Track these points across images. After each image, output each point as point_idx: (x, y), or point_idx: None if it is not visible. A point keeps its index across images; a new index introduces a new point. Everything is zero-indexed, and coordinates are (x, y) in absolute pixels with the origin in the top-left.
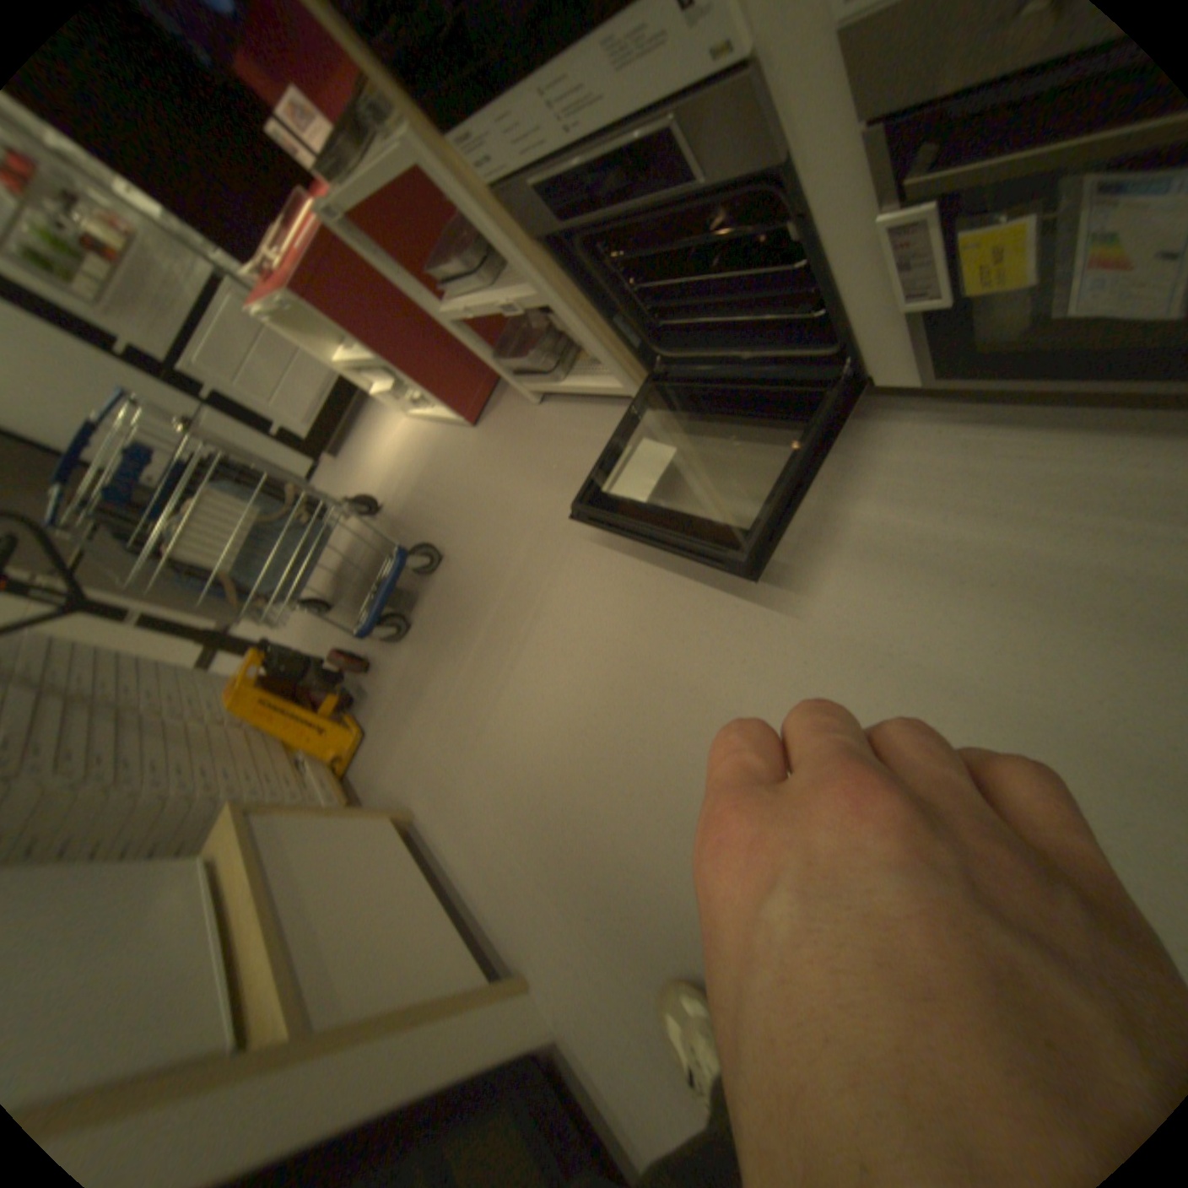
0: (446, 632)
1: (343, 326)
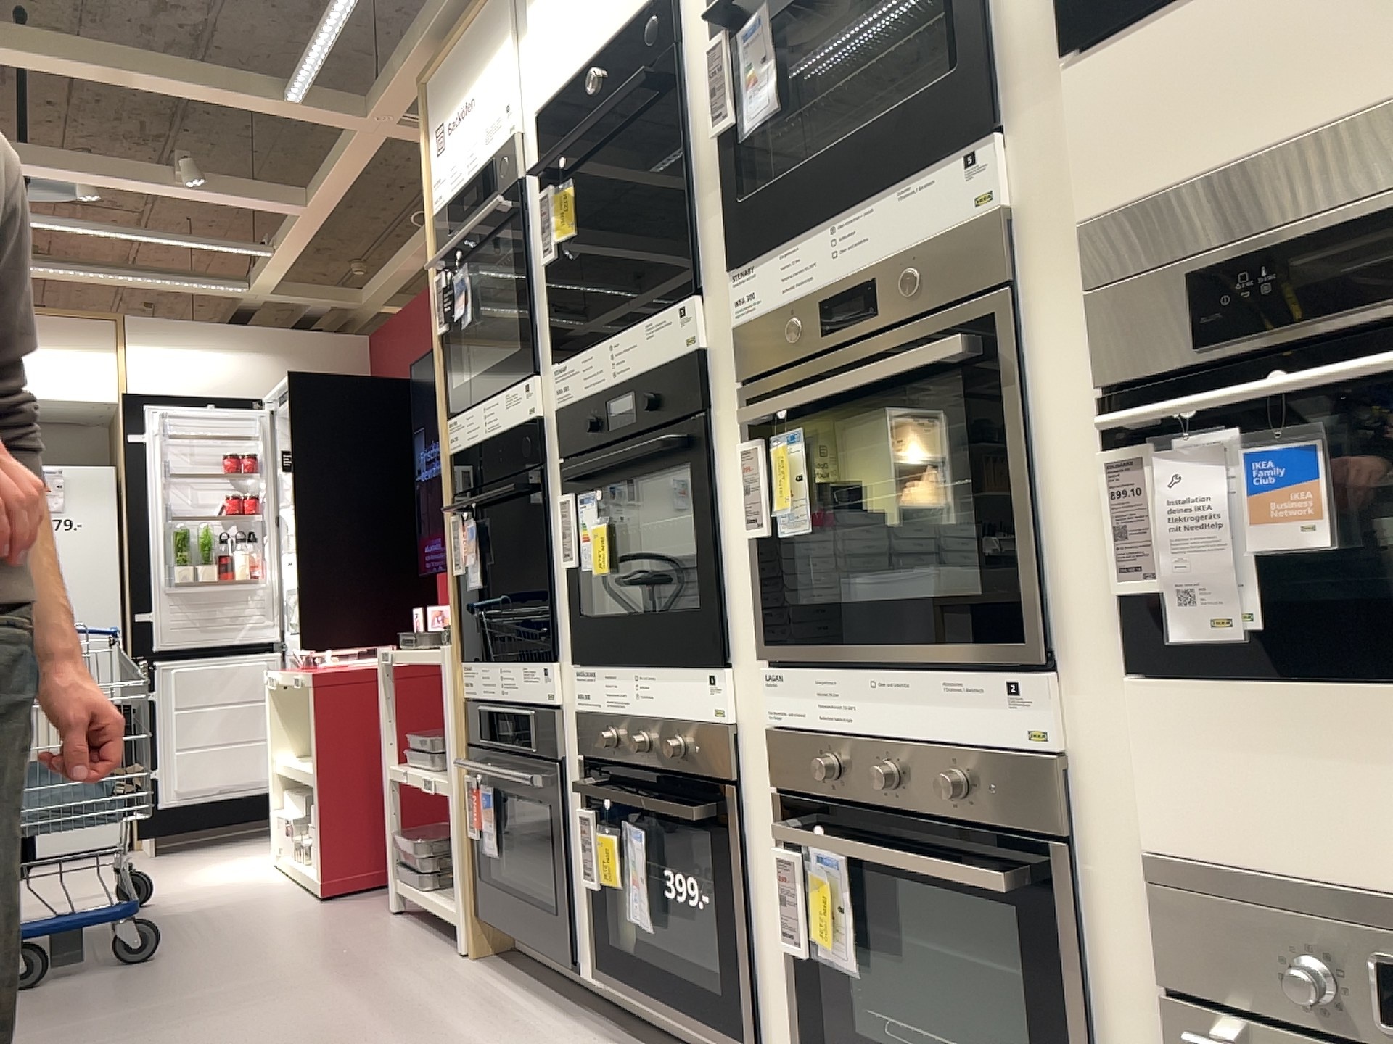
0: (69, 1005)
1: (315, 732)
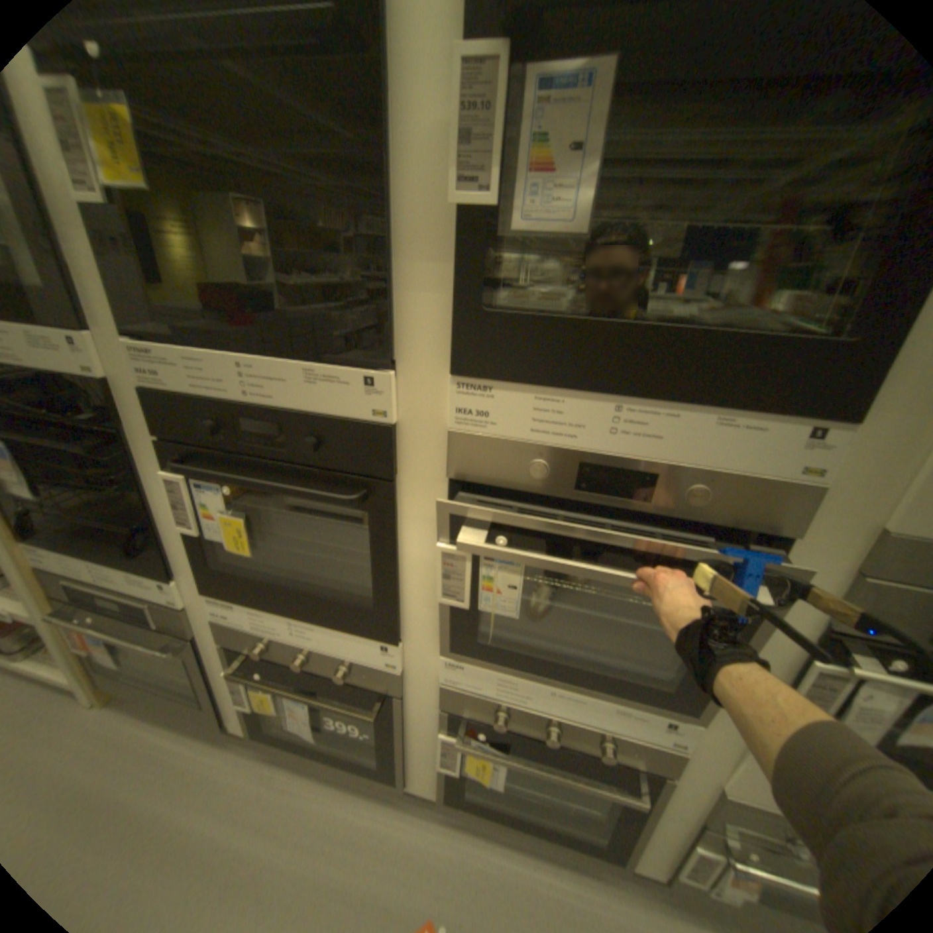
0: None
1: None
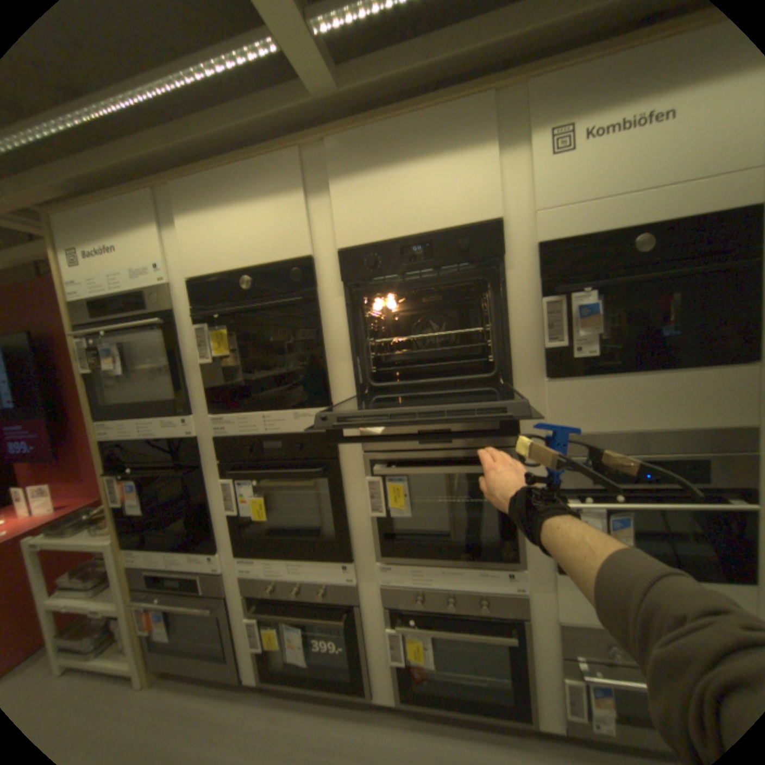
0: None
1: None
